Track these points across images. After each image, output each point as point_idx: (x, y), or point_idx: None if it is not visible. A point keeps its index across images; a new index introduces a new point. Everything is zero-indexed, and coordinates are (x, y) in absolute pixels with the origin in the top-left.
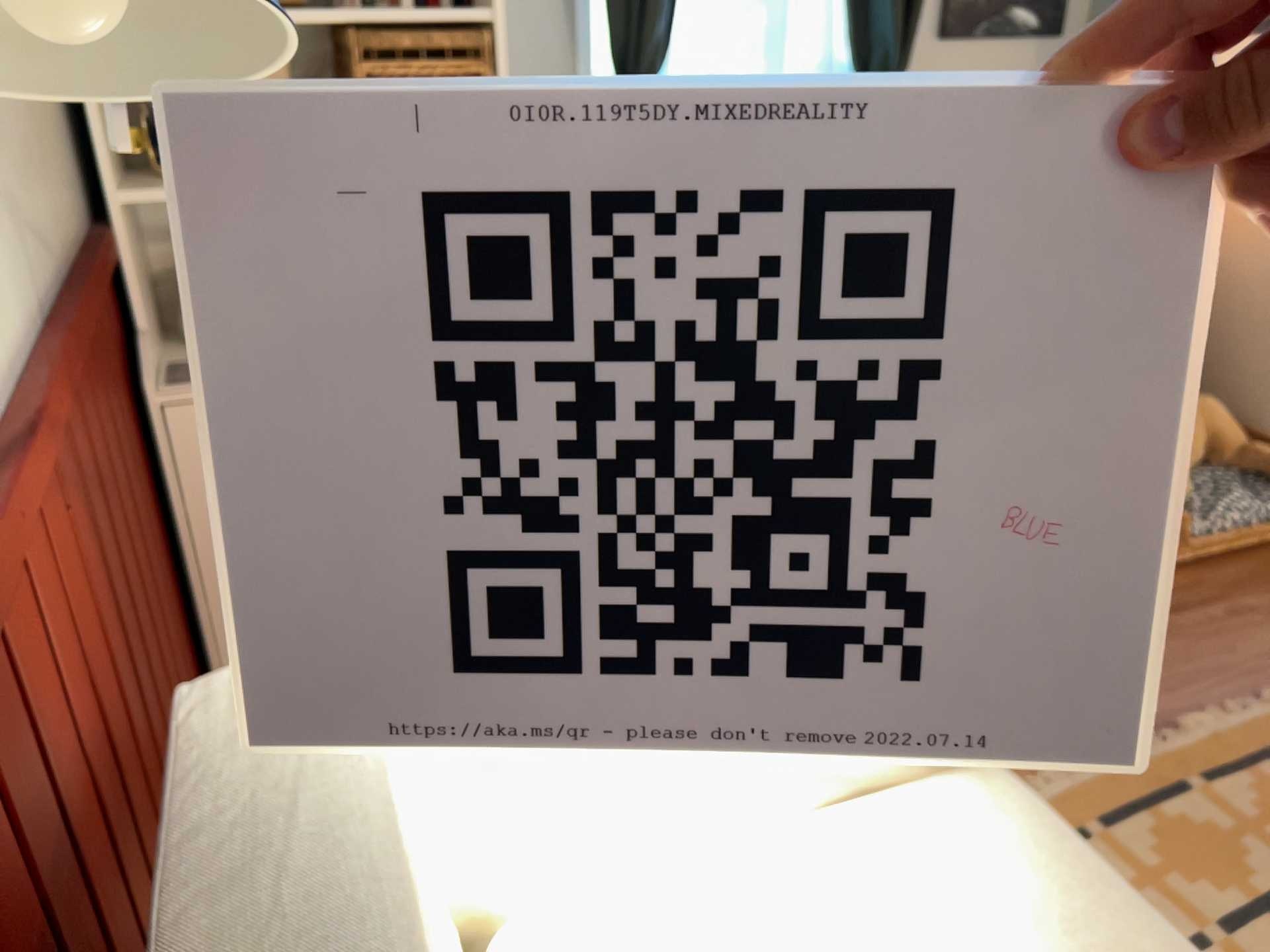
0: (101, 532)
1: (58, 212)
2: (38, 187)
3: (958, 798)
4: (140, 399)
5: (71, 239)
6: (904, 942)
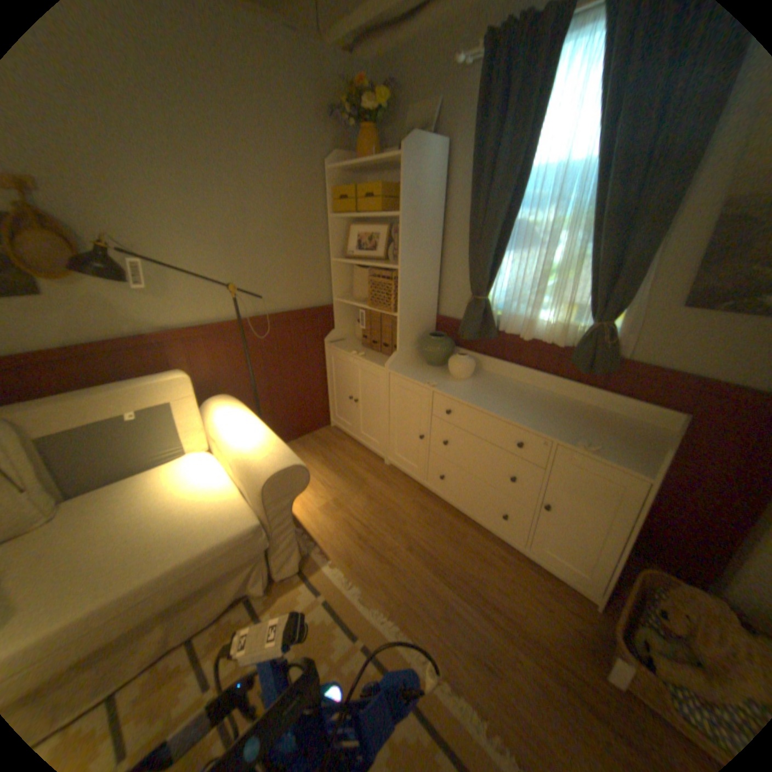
0: (261, 357)
1: (301, 298)
2: (287, 293)
3: (243, 514)
4: (324, 343)
5: (308, 305)
6: (188, 506)
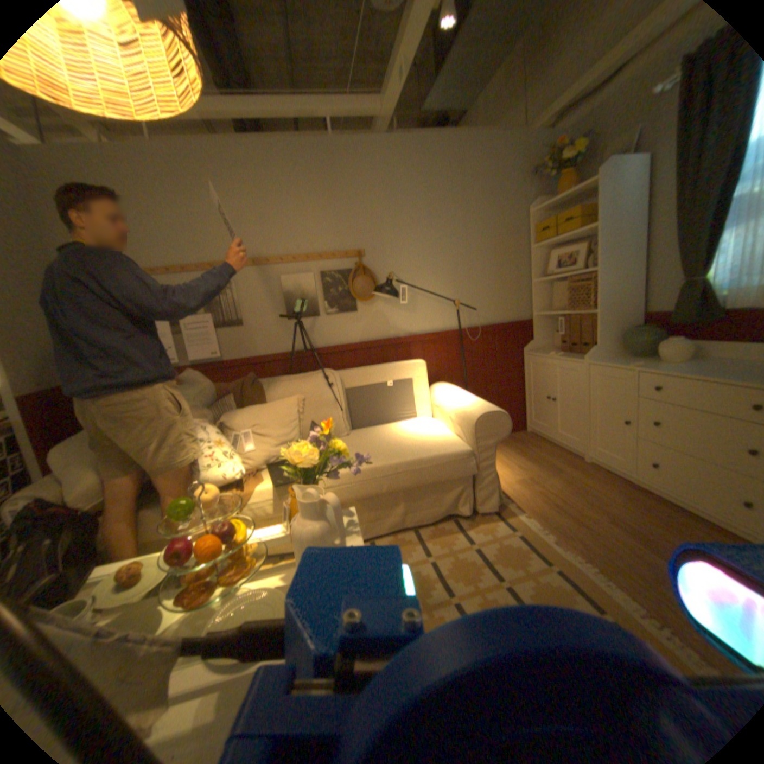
0: (470, 359)
1: (504, 313)
2: (493, 309)
3: (459, 444)
4: (523, 351)
5: (510, 318)
6: (422, 436)
